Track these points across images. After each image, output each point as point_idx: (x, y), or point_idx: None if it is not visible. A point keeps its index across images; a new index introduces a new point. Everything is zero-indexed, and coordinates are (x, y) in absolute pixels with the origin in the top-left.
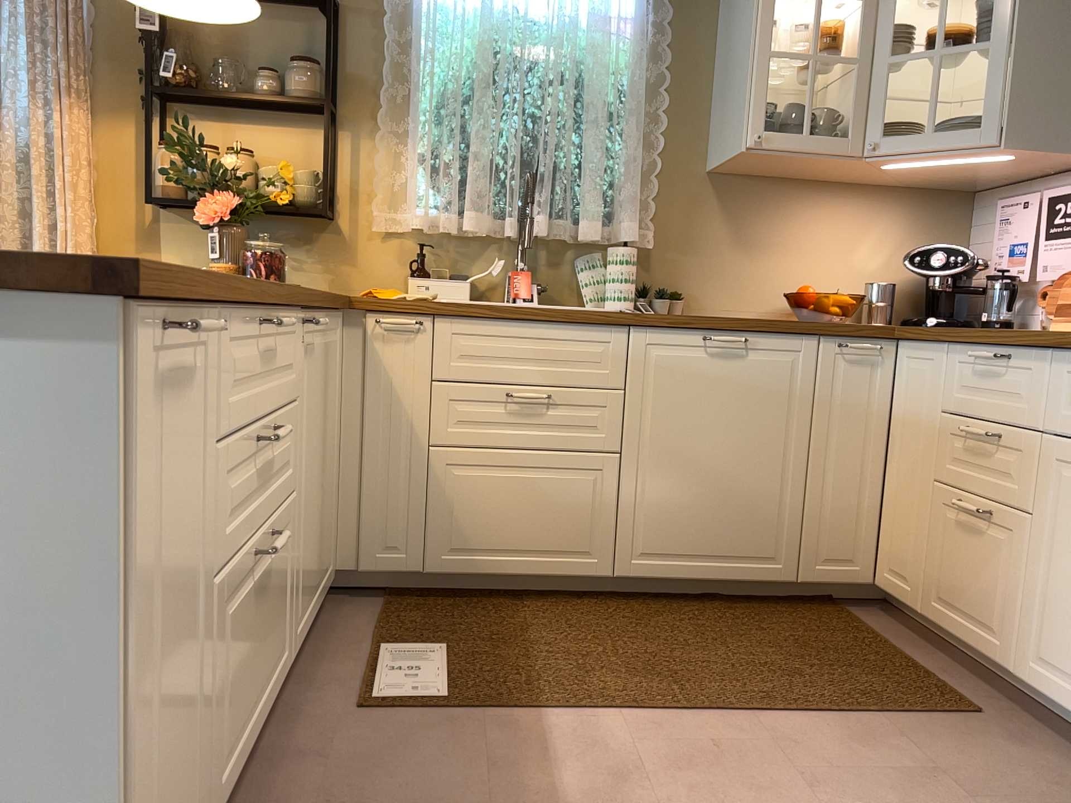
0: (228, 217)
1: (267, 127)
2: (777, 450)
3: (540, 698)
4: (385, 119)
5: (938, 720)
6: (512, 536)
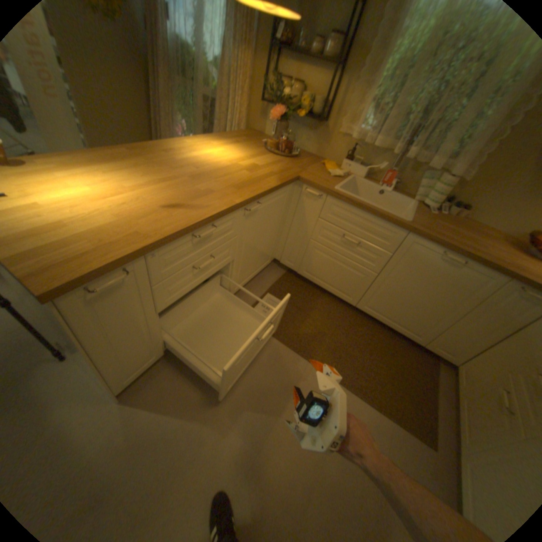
0: (281, 117)
1: (314, 66)
2: (449, 308)
3: (291, 342)
4: (365, 72)
5: (415, 441)
6: (327, 278)
